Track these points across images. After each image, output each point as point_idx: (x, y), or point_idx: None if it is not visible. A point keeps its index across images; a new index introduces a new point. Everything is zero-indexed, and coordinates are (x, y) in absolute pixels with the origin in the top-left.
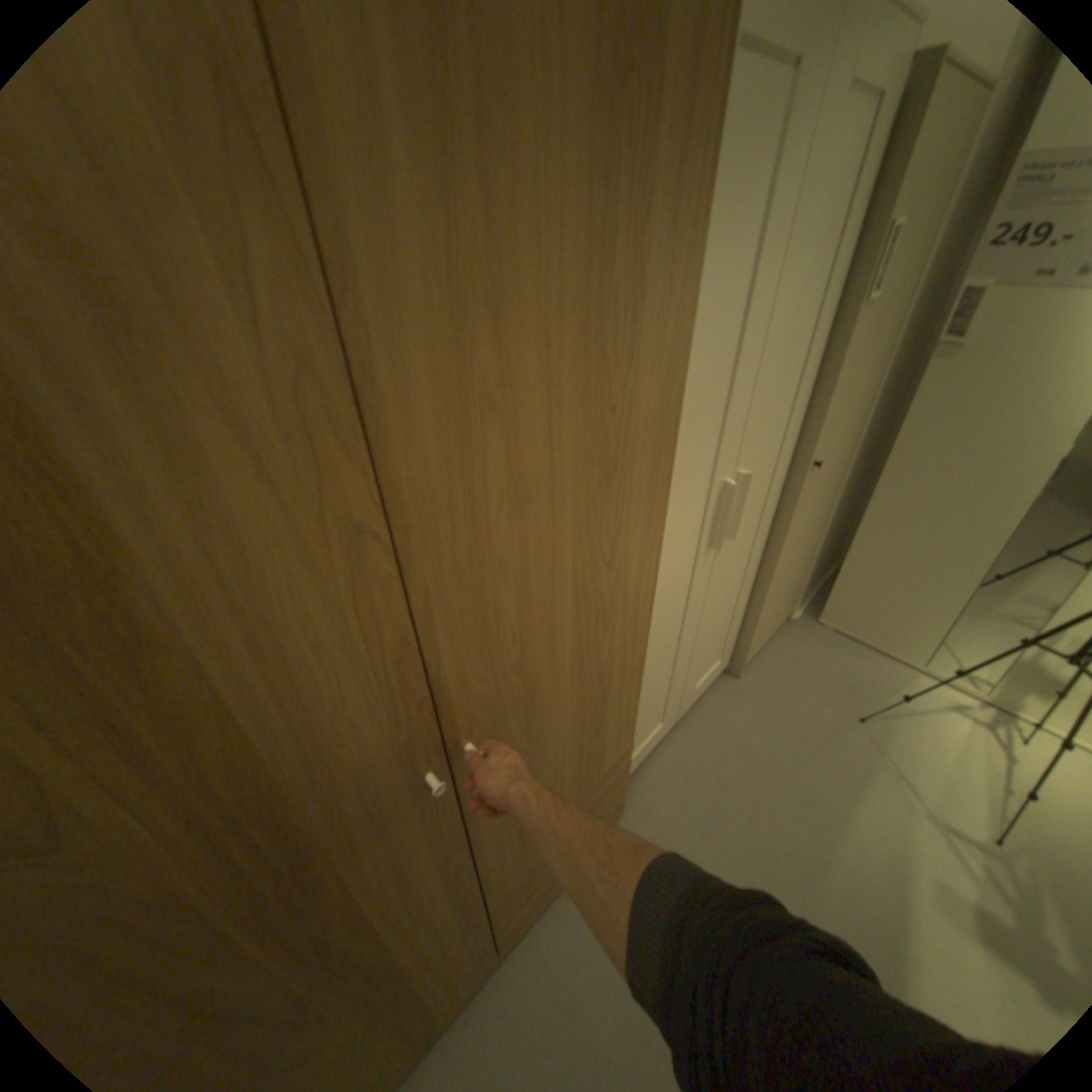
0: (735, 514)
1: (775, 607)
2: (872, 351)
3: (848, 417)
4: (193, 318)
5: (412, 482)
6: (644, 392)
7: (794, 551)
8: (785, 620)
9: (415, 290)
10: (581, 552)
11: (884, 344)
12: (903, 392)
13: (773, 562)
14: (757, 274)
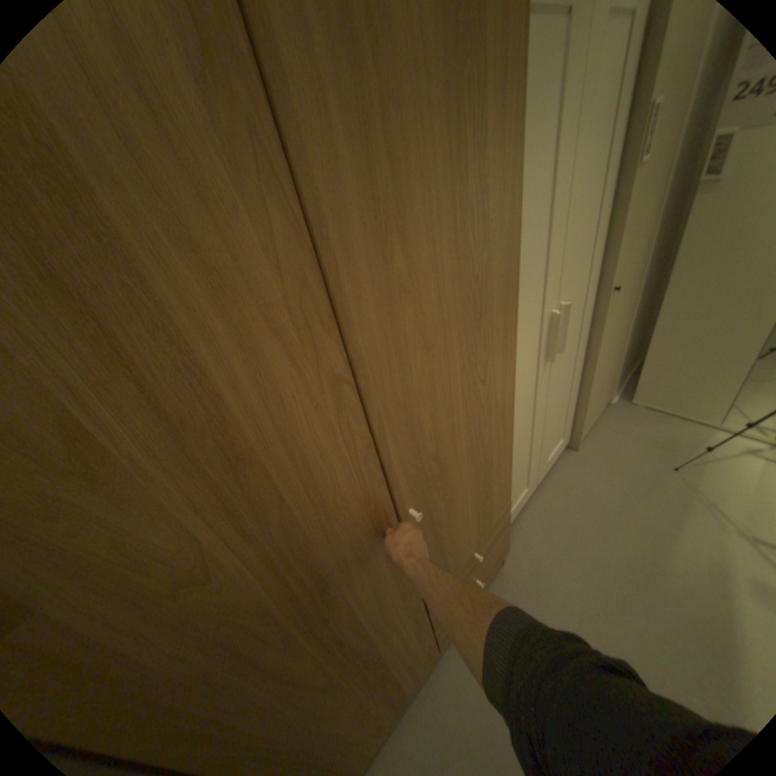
0: (561, 334)
1: (598, 396)
2: (647, 199)
3: (635, 250)
4: (247, 273)
5: (363, 347)
6: (493, 263)
7: (607, 354)
8: (606, 405)
9: (355, 230)
10: (464, 376)
11: (656, 192)
12: (676, 223)
13: (593, 364)
14: (557, 164)
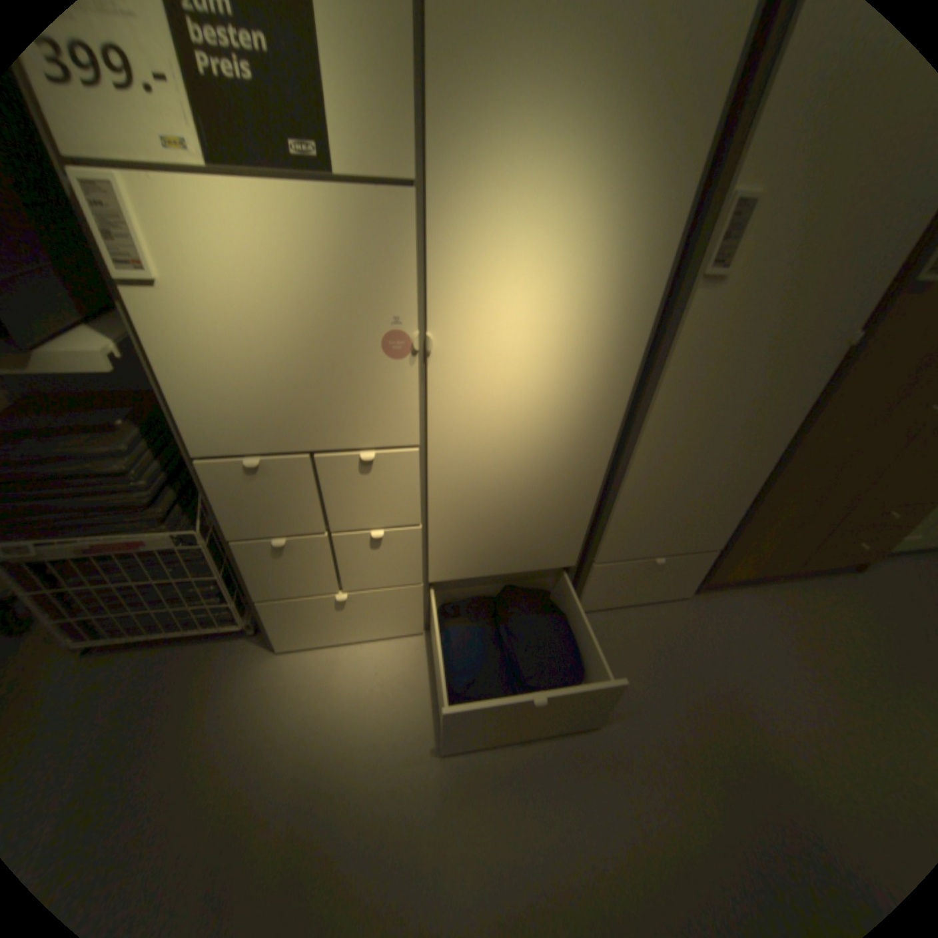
0: None
1: None
2: None
3: None
4: None
5: None
6: None
7: None
8: None
9: None
10: None
11: None
12: None
13: None
14: None
